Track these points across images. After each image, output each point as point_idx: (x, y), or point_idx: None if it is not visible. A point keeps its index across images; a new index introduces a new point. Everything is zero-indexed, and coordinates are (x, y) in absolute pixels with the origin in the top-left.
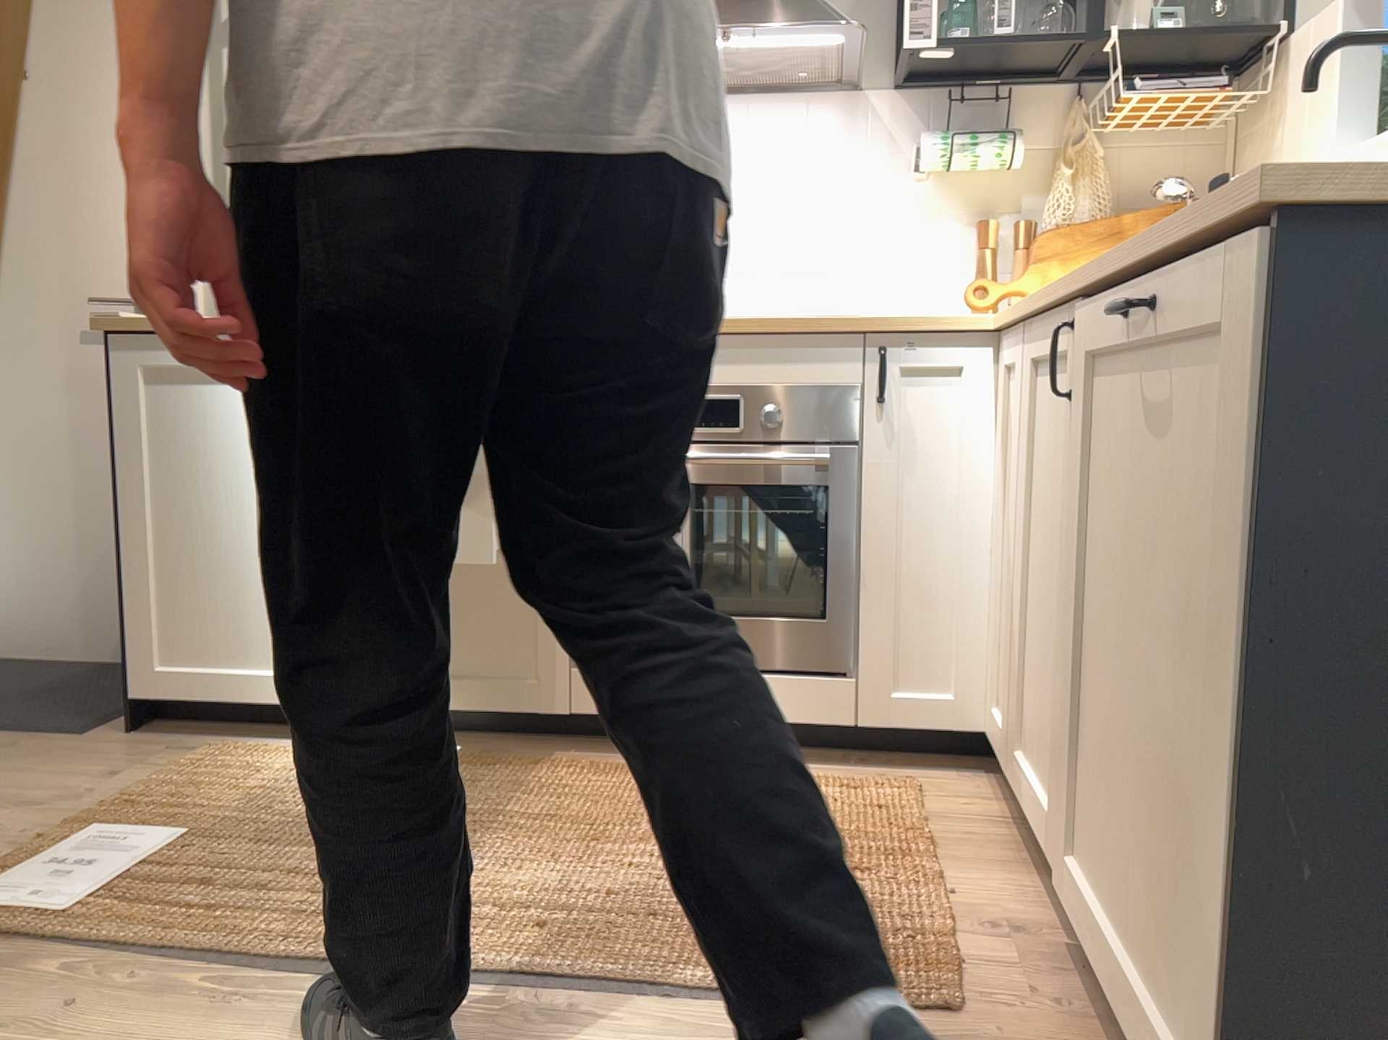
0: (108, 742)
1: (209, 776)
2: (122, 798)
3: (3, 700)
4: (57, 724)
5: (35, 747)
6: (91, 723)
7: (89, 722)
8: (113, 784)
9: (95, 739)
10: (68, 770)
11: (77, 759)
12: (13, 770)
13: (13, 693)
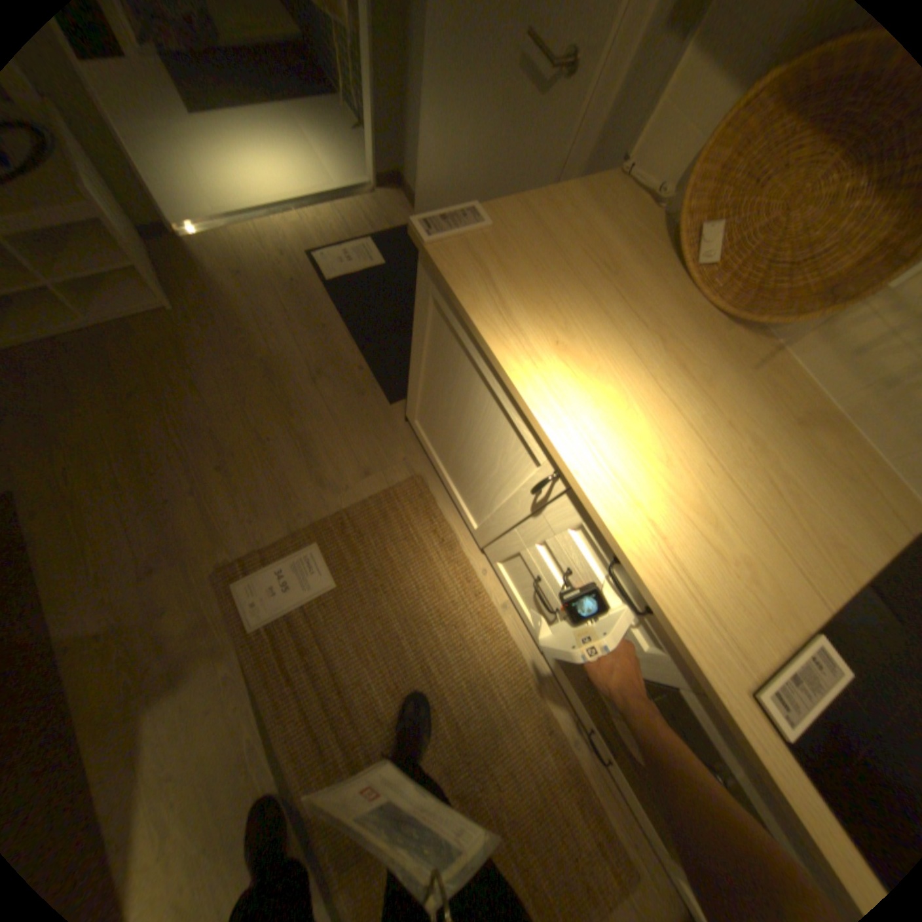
0: (394, 424)
1: (389, 520)
2: (348, 513)
3: (396, 324)
4: (392, 381)
5: (368, 404)
6: (403, 392)
7: (403, 391)
8: (360, 485)
9: (393, 414)
10: (358, 449)
11: (370, 437)
12: (344, 427)
13: (406, 315)
